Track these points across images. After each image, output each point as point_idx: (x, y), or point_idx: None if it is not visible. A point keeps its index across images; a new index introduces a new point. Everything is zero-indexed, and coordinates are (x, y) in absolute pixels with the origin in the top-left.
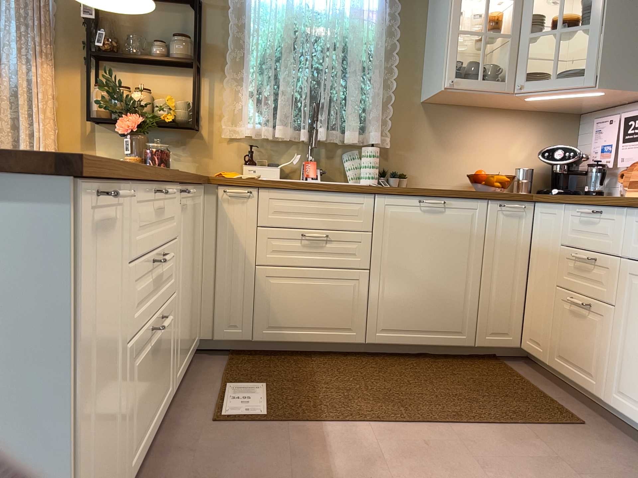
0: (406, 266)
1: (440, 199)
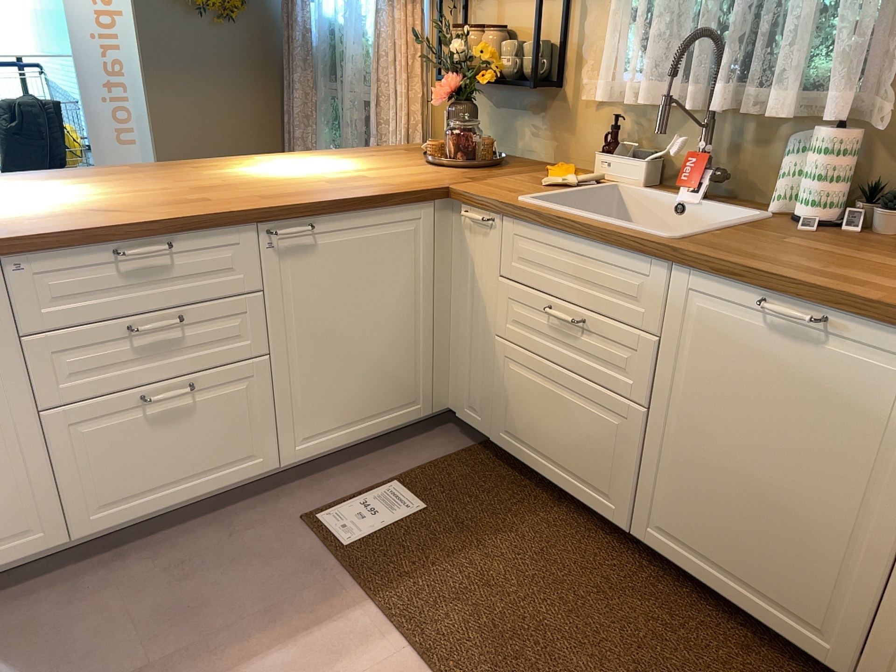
0: (713, 430)
1: (814, 311)
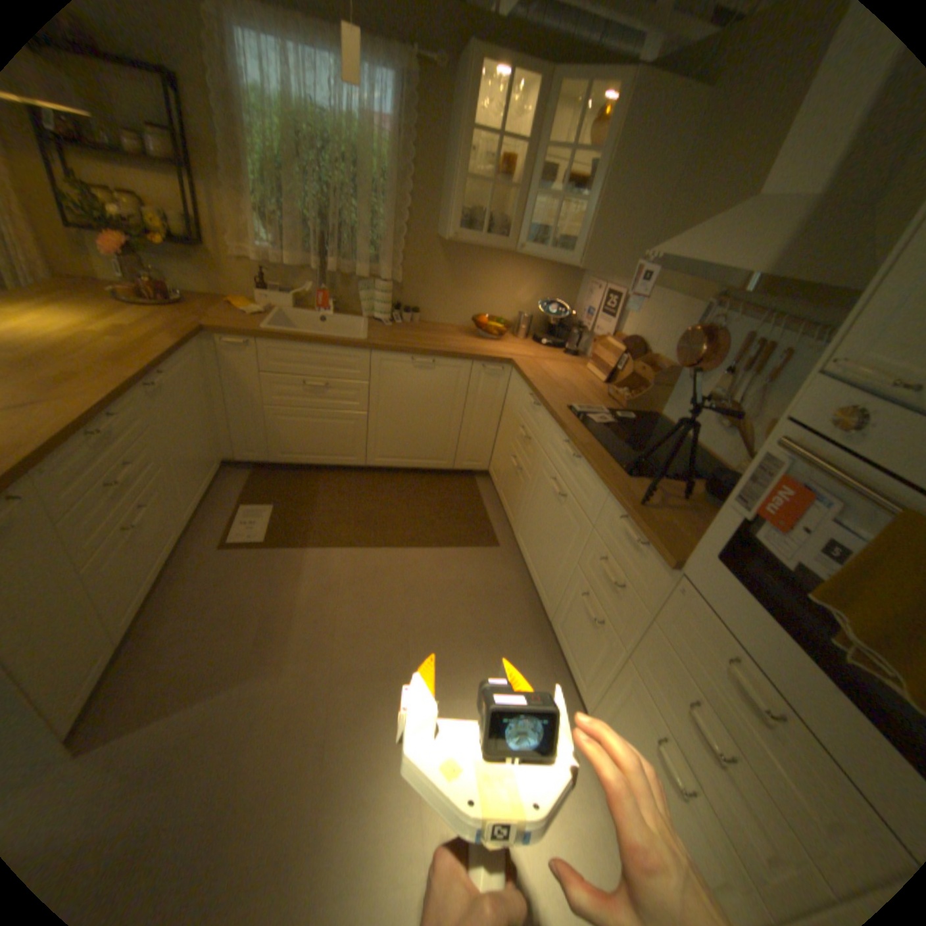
0: (398, 411)
1: (429, 359)
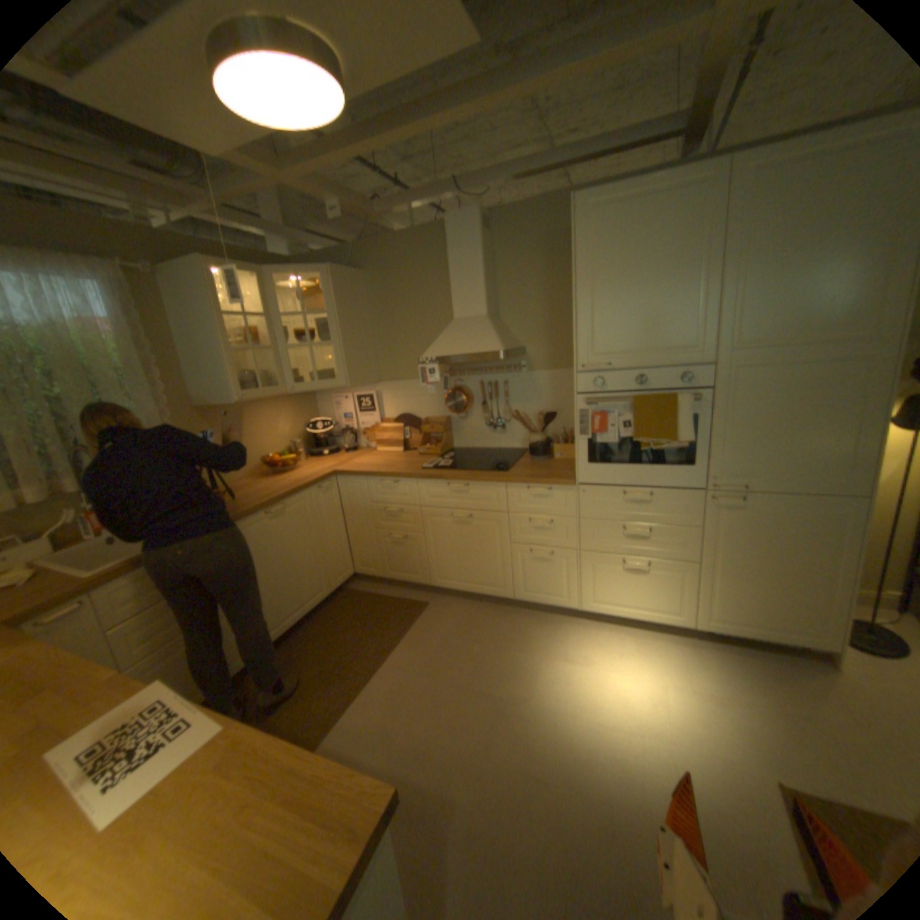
0: (270, 572)
1: (278, 506)
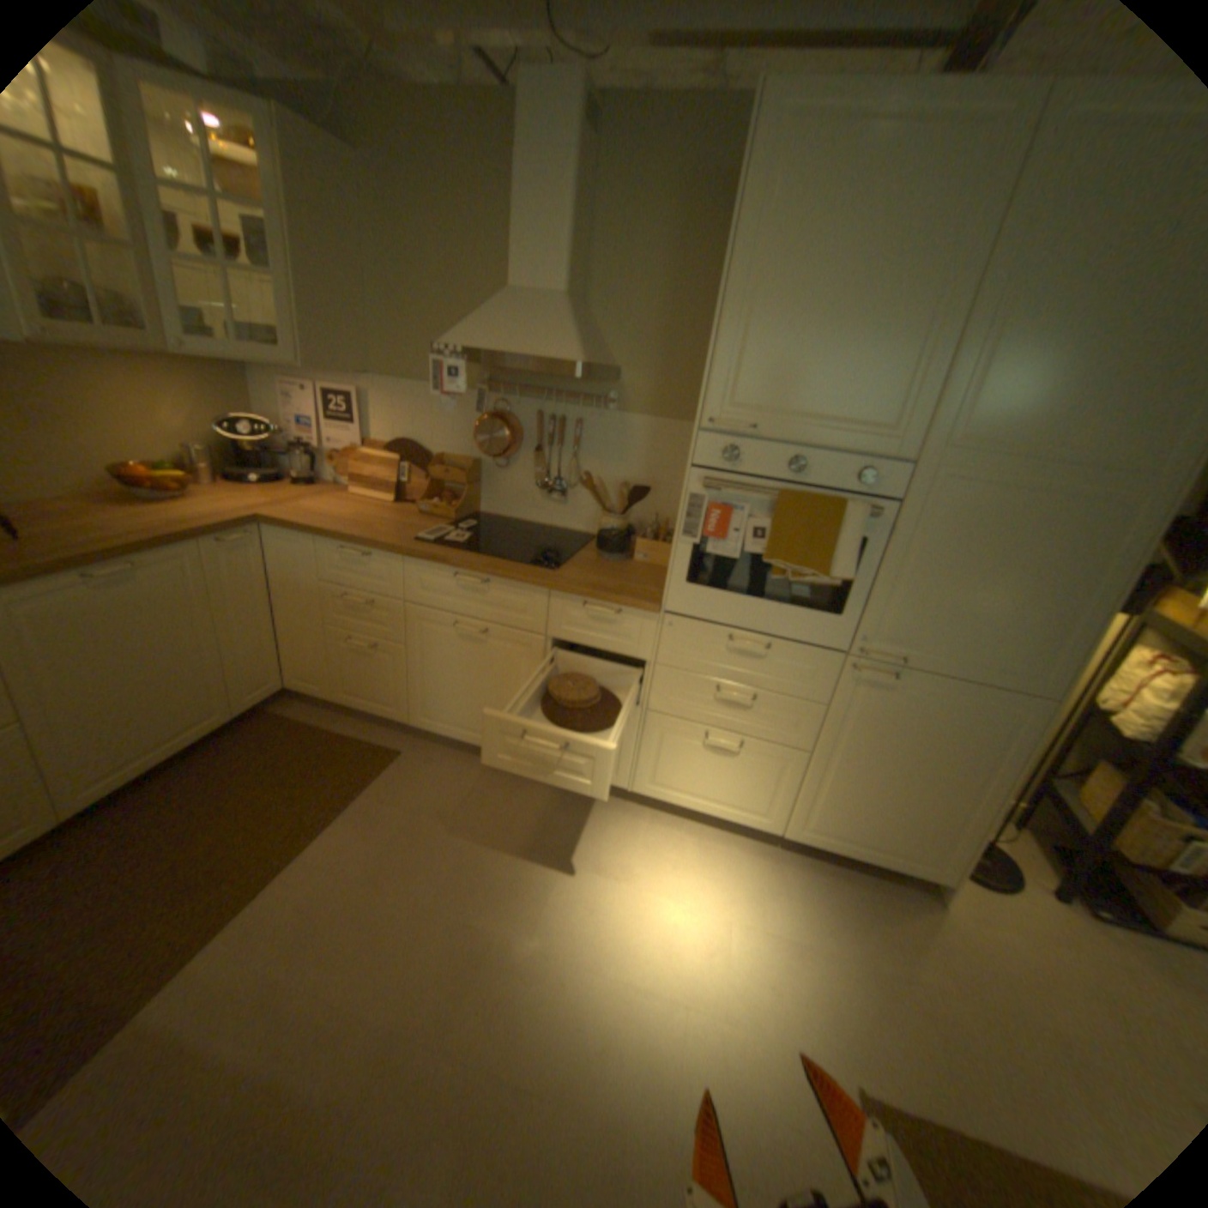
0: (92, 684)
1: (119, 565)
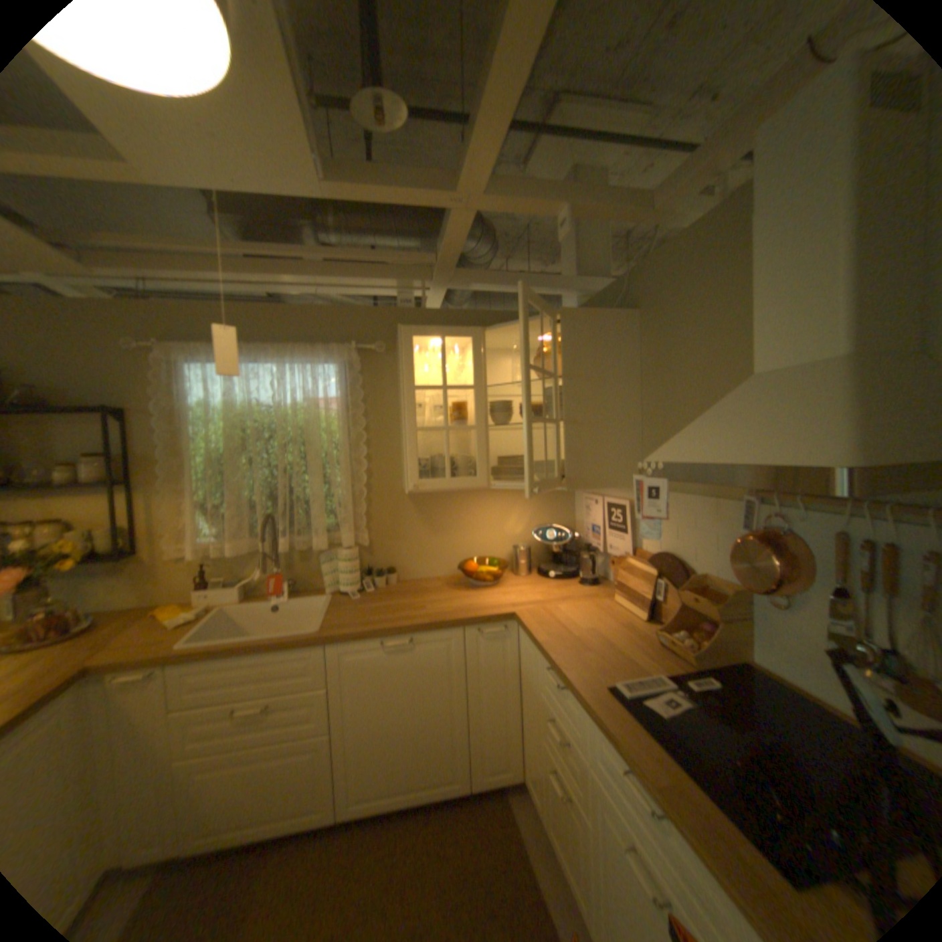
0: (373, 722)
1: (405, 638)
